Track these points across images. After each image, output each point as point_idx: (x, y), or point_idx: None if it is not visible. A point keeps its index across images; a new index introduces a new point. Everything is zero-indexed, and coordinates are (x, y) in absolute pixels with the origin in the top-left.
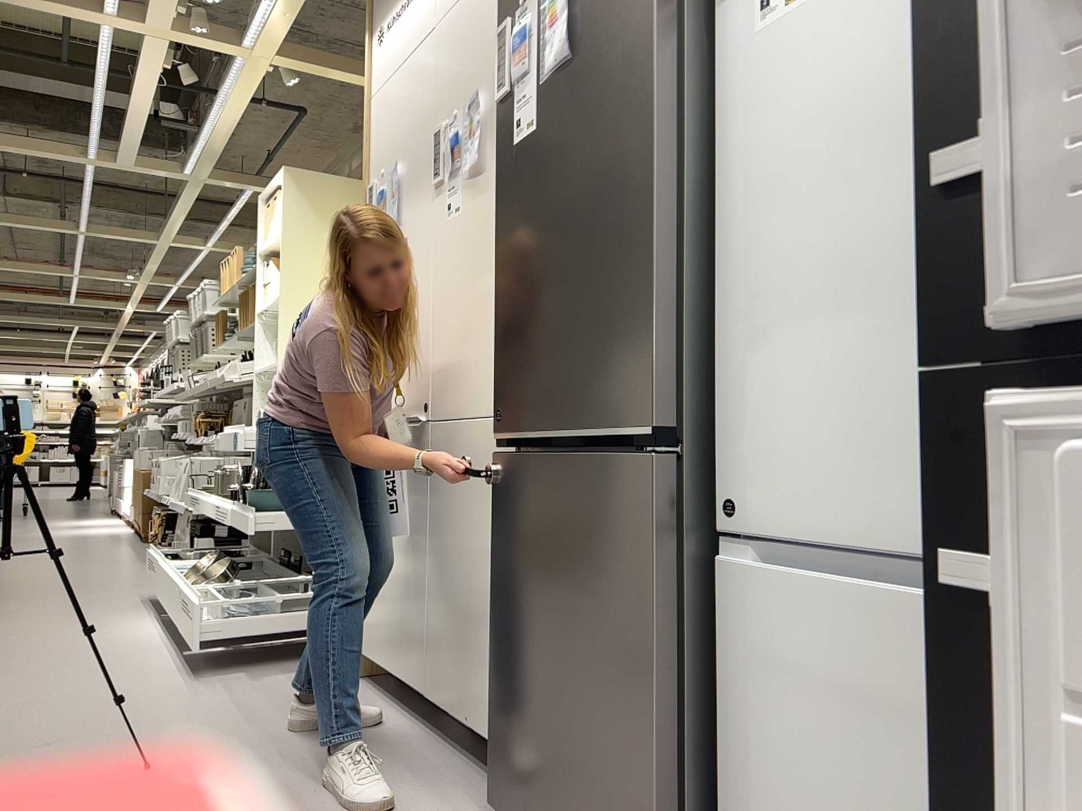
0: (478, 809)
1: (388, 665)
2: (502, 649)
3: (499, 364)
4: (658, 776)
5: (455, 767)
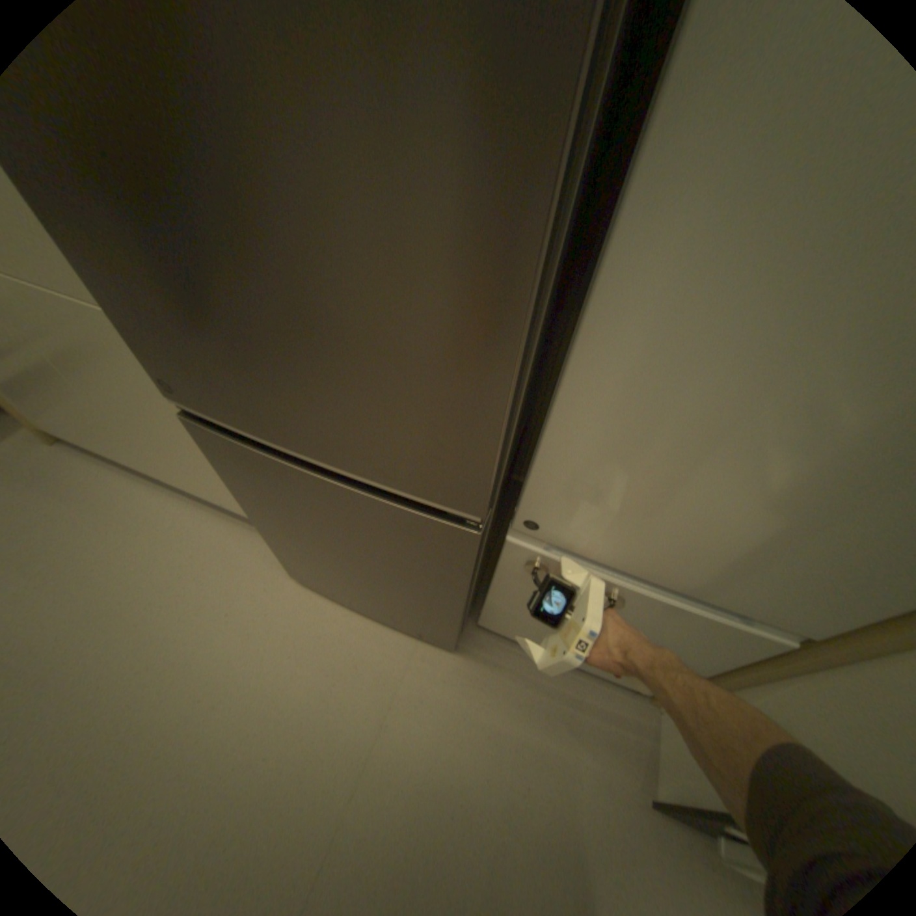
0: (275, 565)
1: (91, 448)
2: (273, 532)
3: (120, 316)
4: (456, 619)
5: (228, 526)
